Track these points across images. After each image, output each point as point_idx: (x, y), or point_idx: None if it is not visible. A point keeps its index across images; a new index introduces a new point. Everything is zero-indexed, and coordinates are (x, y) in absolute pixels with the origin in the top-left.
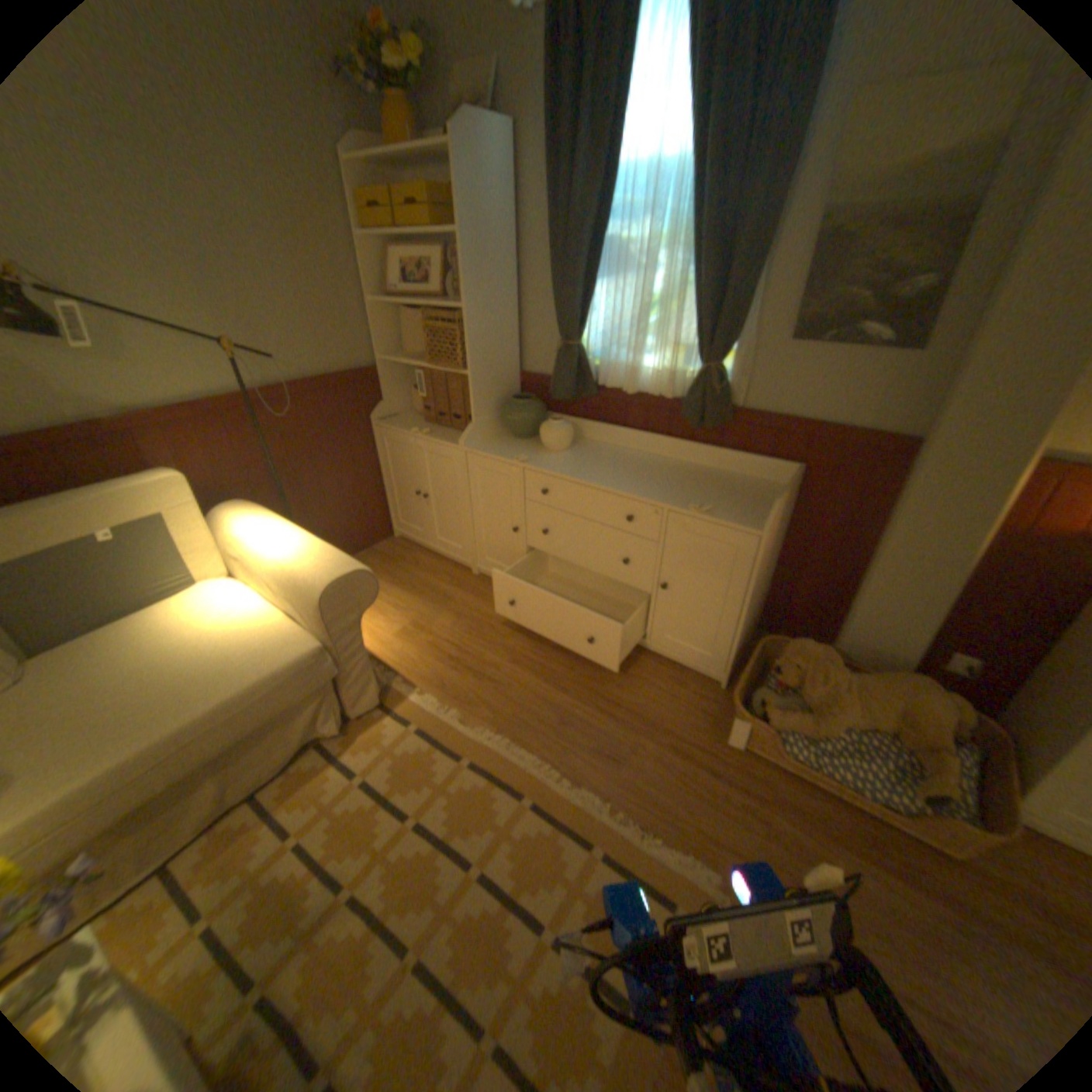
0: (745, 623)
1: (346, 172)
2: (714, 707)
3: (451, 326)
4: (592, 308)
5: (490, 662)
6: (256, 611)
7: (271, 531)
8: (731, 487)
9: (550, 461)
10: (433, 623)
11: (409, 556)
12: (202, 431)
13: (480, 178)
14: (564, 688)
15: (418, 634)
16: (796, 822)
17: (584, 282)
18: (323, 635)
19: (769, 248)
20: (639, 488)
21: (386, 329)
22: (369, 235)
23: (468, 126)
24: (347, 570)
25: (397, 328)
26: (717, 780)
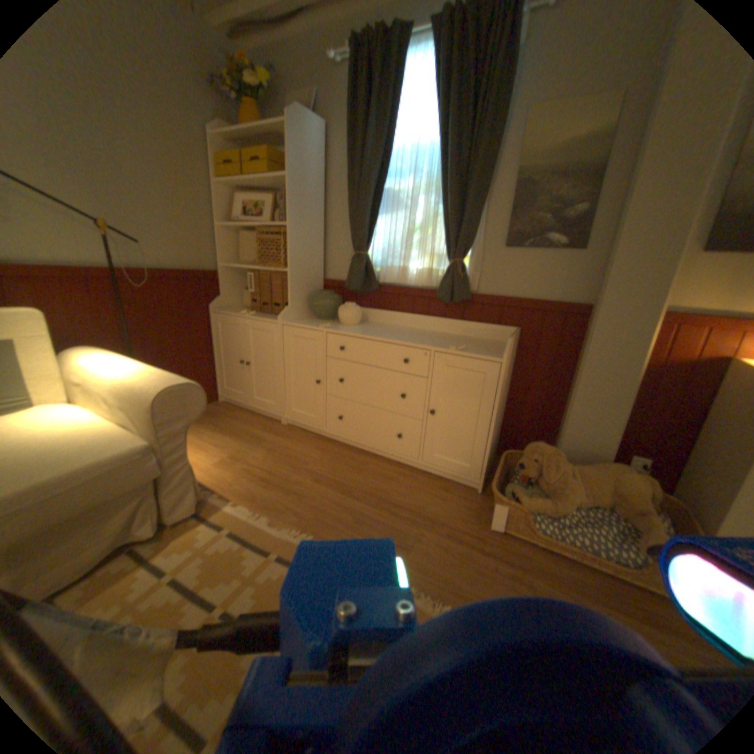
0: (493, 436)
1: (210, 140)
2: (476, 506)
3: (277, 242)
4: (376, 231)
5: (296, 481)
6: (90, 422)
7: (115, 361)
8: (474, 342)
9: (347, 328)
10: (248, 456)
11: (230, 413)
12: (67, 290)
13: (304, 146)
14: (358, 497)
15: (235, 464)
16: (555, 585)
17: (371, 212)
18: (152, 438)
19: (489, 188)
20: (412, 340)
21: (228, 246)
22: (222, 183)
23: (298, 113)
24: (181, 382)
25: (236, 247)
26: (488, 558)
